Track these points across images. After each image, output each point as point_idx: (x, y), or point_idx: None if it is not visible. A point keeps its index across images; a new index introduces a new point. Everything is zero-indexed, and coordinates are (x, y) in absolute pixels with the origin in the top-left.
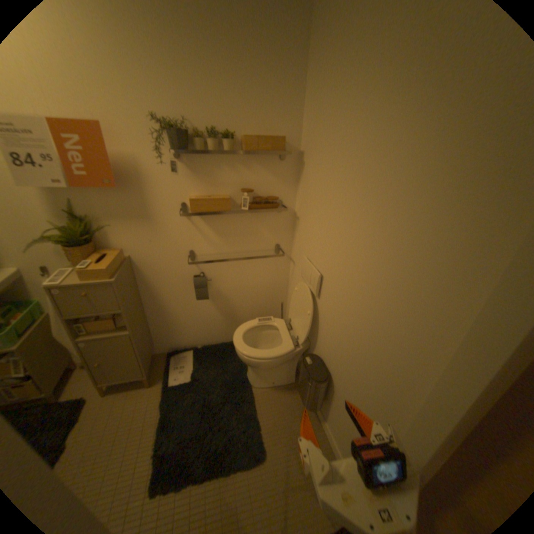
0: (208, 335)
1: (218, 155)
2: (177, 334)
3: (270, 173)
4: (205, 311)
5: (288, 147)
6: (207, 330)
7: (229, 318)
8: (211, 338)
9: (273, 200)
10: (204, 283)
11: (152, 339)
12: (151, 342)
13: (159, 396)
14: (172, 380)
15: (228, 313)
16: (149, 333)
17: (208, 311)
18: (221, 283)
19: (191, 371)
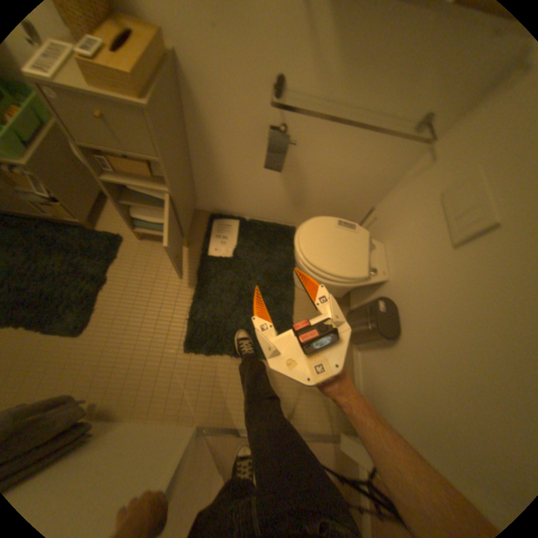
0: (262, 209)
1: None
2: (227, 197)
3: None
4: (268, 182)
5: None
6: (263, 204)
7: (295, 199)
8: (265, 213)
9: None
10: (285, 146)
11: (196, 193)
12: (195, 197)
13: (199, 260)
14: (213, 249)
15: (297, 194)
16: (193, 186)
17: (273, 183)
18: (306, 151)
19: (235, 245)
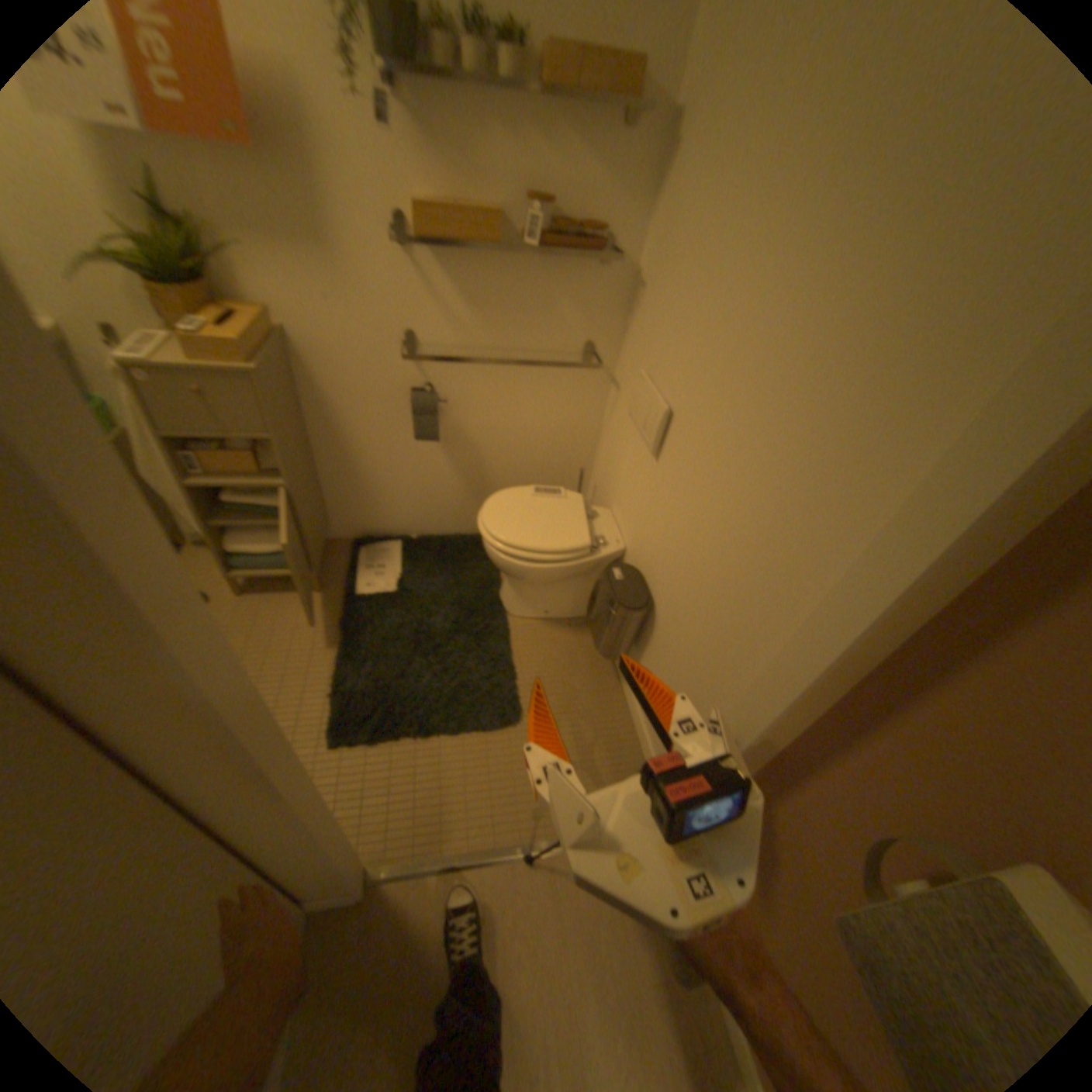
0: (430, 514)
1: (482, 87)
2: (372, 505)
3: (597, 156)
4: (428, 466)
5: (649, 89)
6: (430, 504)
7: (473, 486)
8: (437, 521)
9: (594, 231)
10: (430, 404)
11: (323, 507)
12: (322, 512)
13: (338, 606)
14: (360, 584)
15: (474, 477)
16: (317, 493)
17: (434, 467)
18: (465, 412)
19: (396, 573)
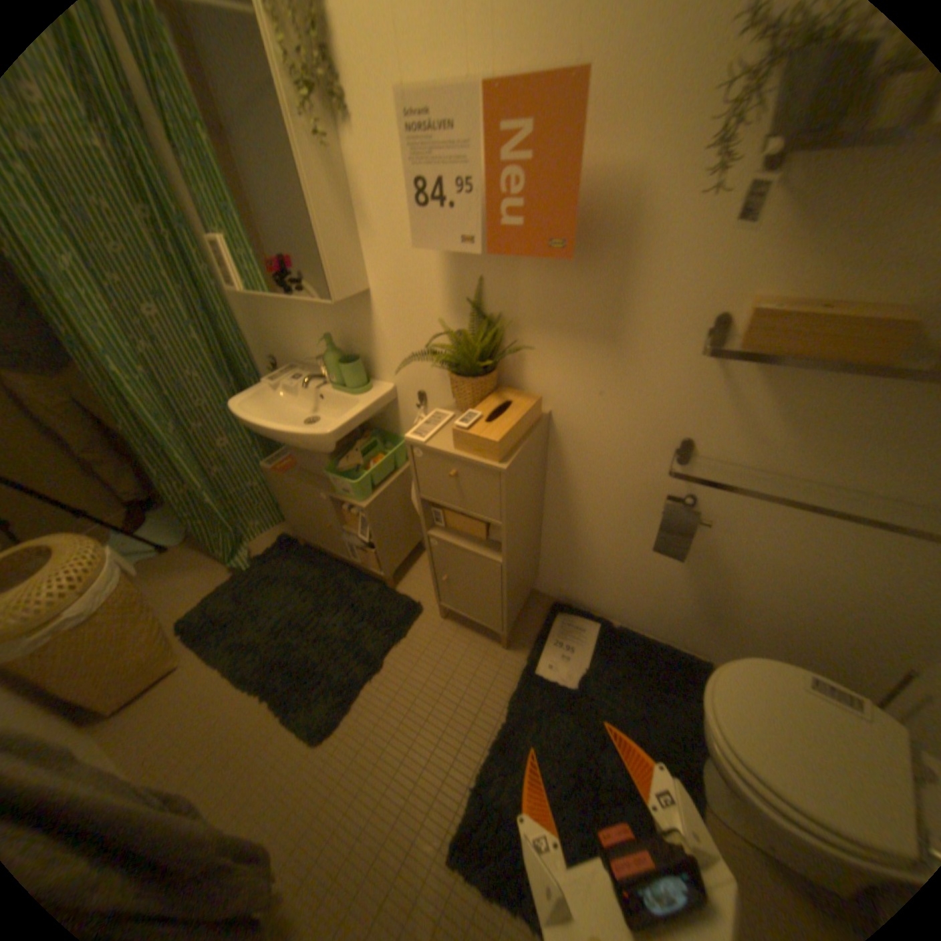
0: (645, 613)
1: None
2: (585, 581)
3: None
4: (660, 571)
5: None
6: (648, 605)
7: (712, 609)
8: (650, 622)
9: None
10: (689, 526)
11: (539, 566)
12: (536, 572)
13: (517, 677)
14: (546, 663)
15: (716, 601)
16: (537, 556)
17: (668, 574)
18: (733, 535)
19: (586, 667)
